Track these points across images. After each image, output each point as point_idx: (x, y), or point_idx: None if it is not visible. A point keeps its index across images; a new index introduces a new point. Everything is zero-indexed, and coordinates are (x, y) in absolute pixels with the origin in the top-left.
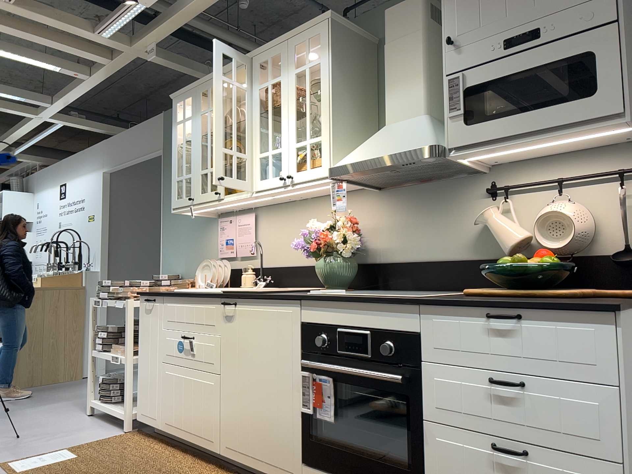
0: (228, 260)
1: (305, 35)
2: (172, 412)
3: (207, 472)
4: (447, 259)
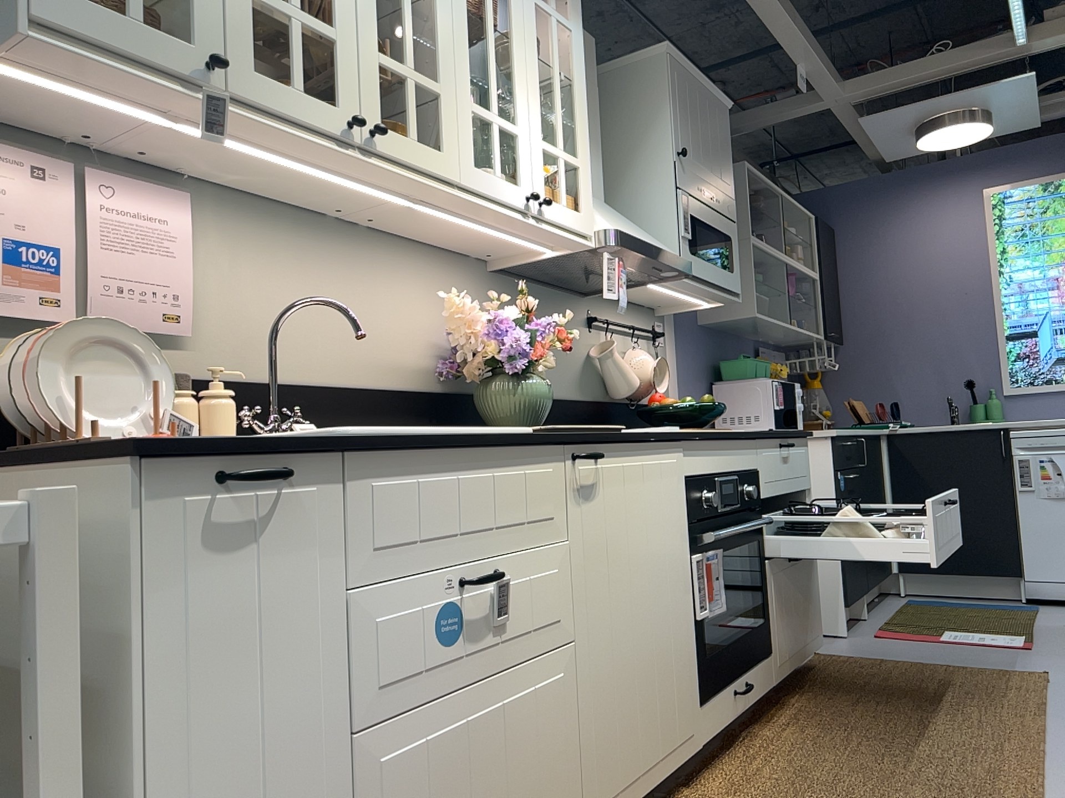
0: (5, 330)
1: None
2: None
3: None
4: (564, 397)
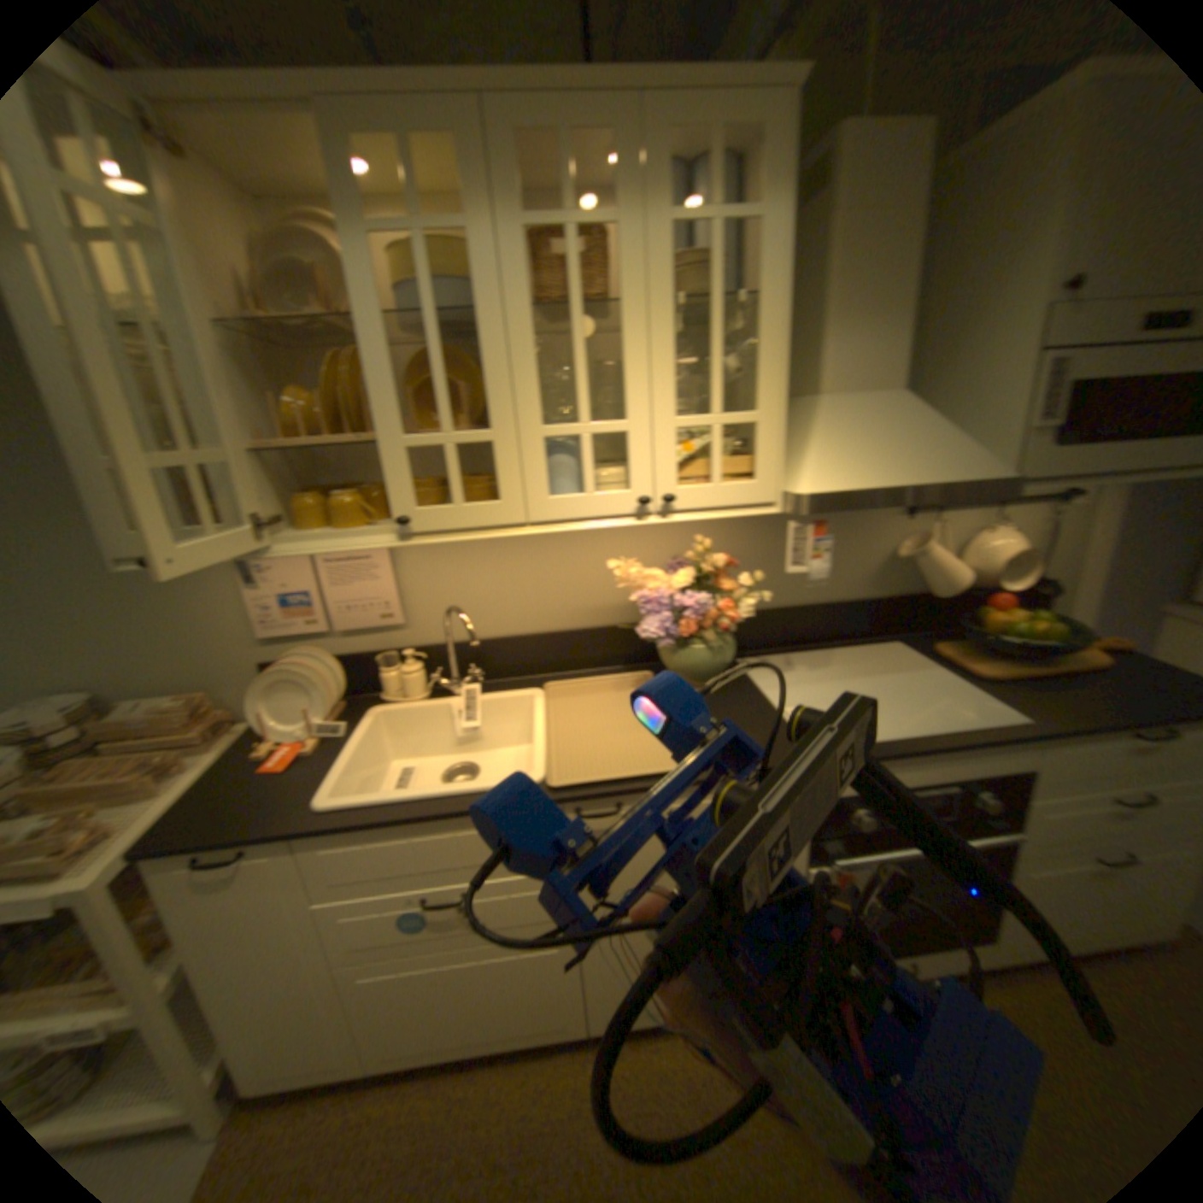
0: (302, 639)
1: (716, 103)
2: (412, 1038)
3: (581, 1083)
4: (840, 602)
